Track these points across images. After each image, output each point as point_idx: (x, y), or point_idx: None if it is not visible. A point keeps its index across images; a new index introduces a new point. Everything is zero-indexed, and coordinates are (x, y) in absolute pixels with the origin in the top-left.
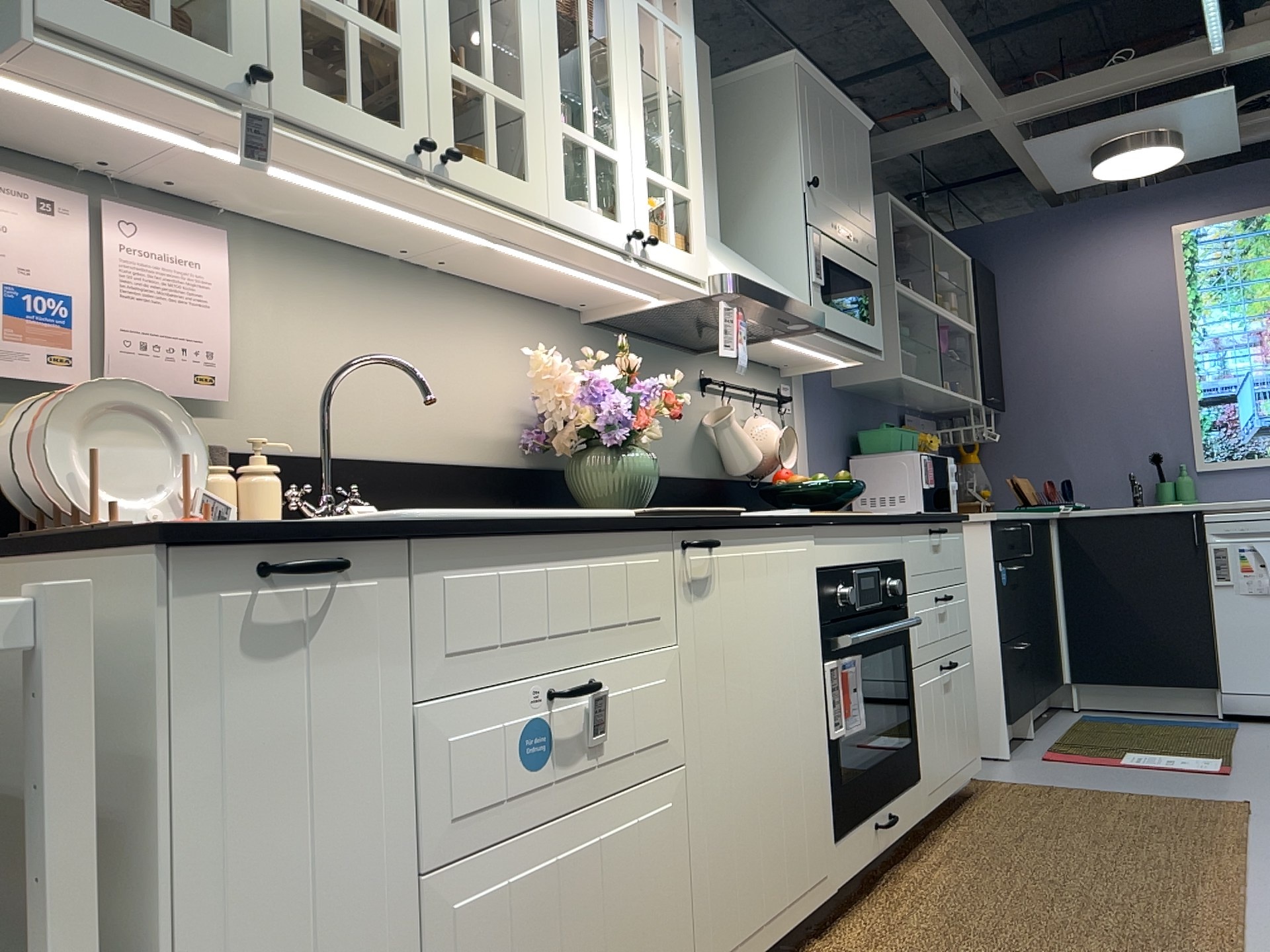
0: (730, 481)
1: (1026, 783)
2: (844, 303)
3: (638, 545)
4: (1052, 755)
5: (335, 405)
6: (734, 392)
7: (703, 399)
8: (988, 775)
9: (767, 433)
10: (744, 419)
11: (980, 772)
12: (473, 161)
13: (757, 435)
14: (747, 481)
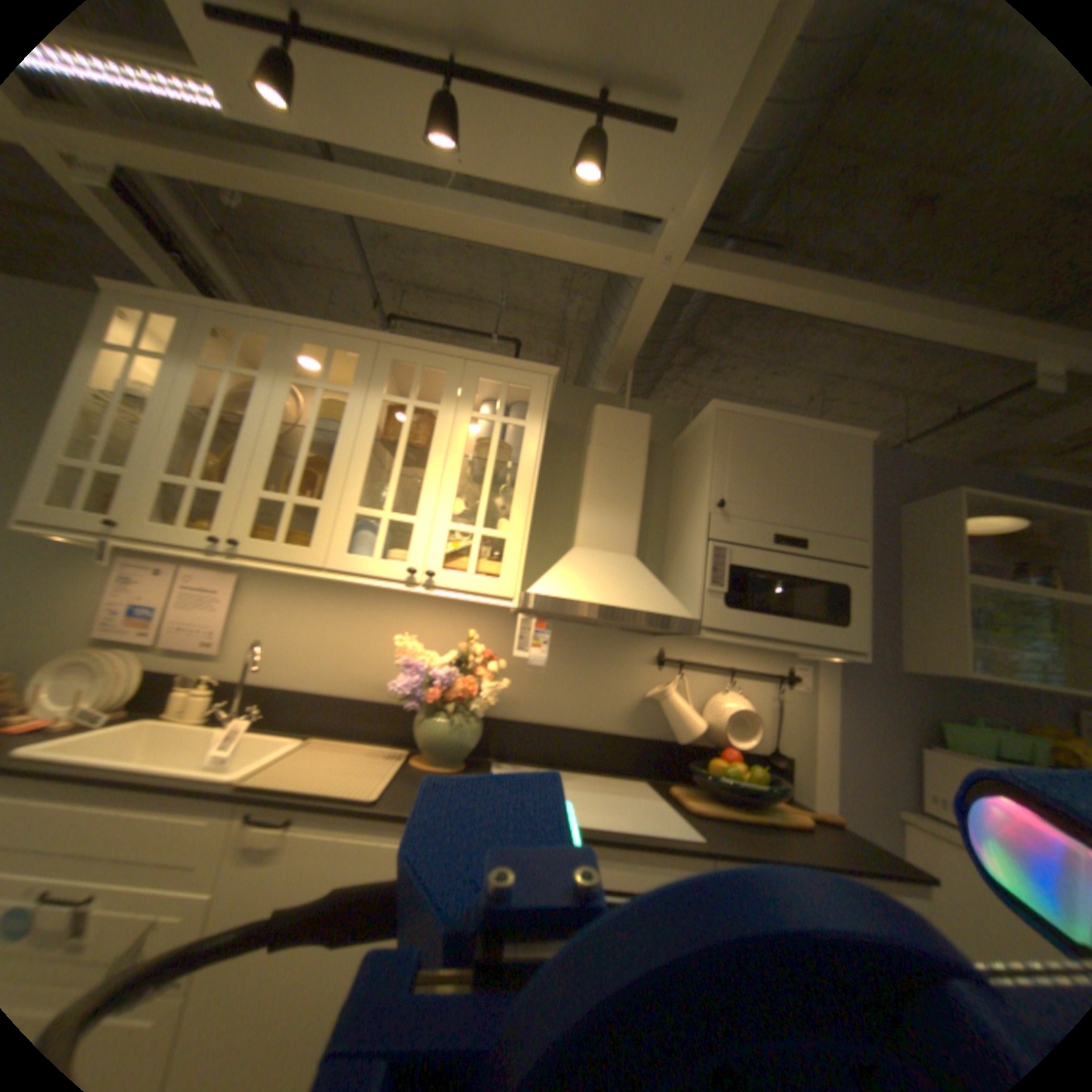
0: (679, 745)
1: None
2: (783, 605)
3: (181, 809)
4: None
5: (283, 661)
6: (703, 669)
7: (652, 674)
8: None
9: (721, 711)
10: (716, 693)
11: None
12: (260, 542)
13: (724, 710)
14: (707, 749)
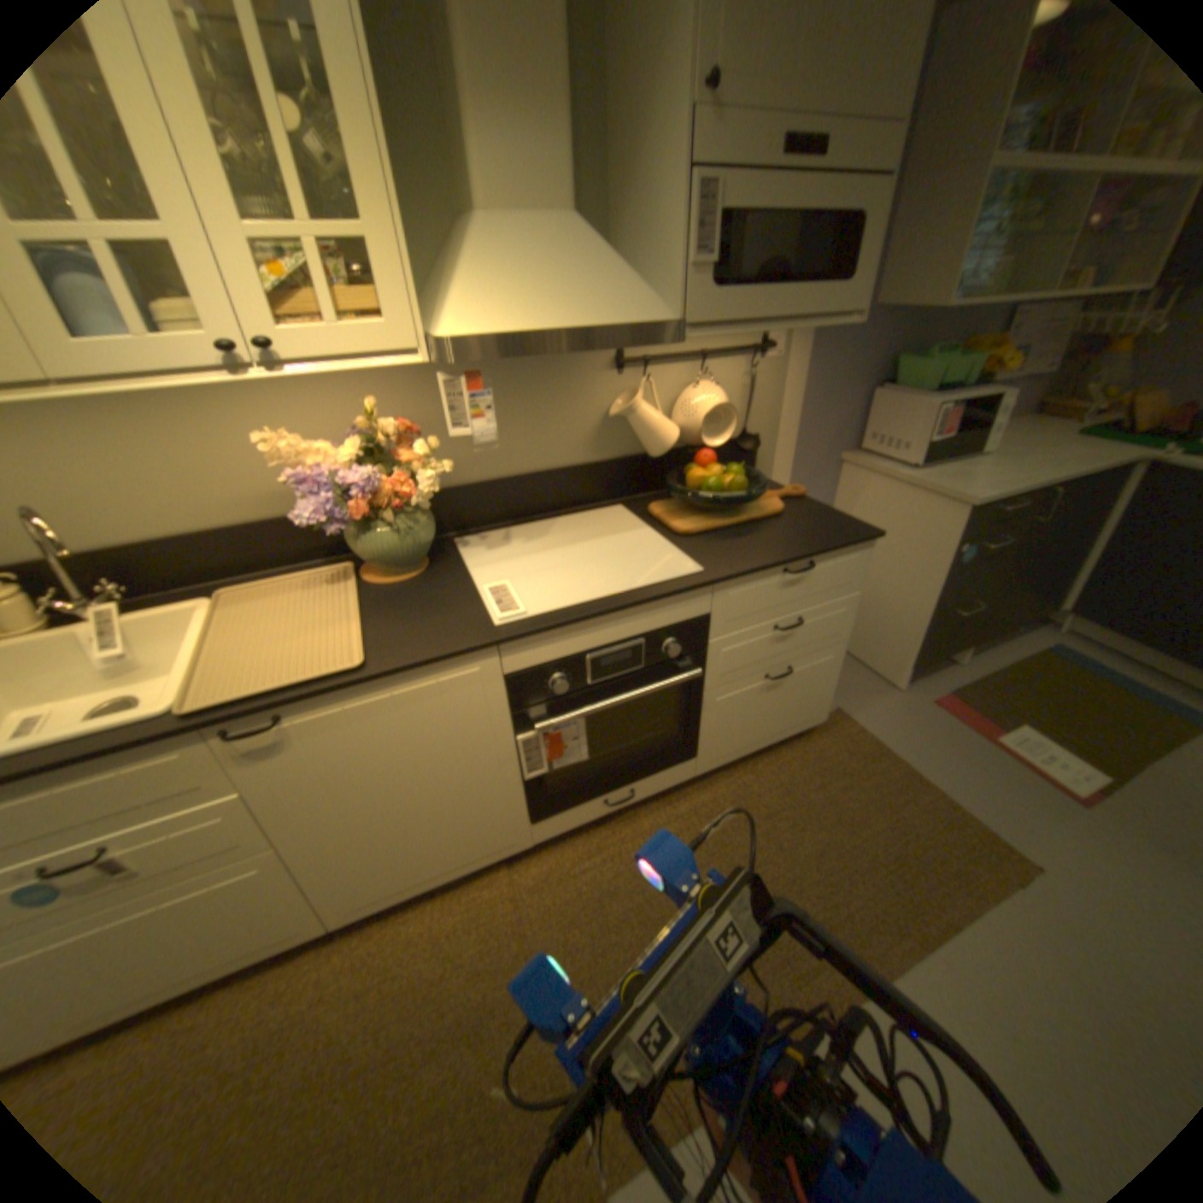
0: (648, 455)
1: (871, 738)
2: (783, 262)
3: (133, 759)
4: (945, 704)
5: (90, 509)
6: (669, 359)
7: (611, 382)
8: (856, 711)
9: (693, 410)
10: (684, 386)
11: (855, 703)
12: None
13: (694, 404)
14: (677, 450)
